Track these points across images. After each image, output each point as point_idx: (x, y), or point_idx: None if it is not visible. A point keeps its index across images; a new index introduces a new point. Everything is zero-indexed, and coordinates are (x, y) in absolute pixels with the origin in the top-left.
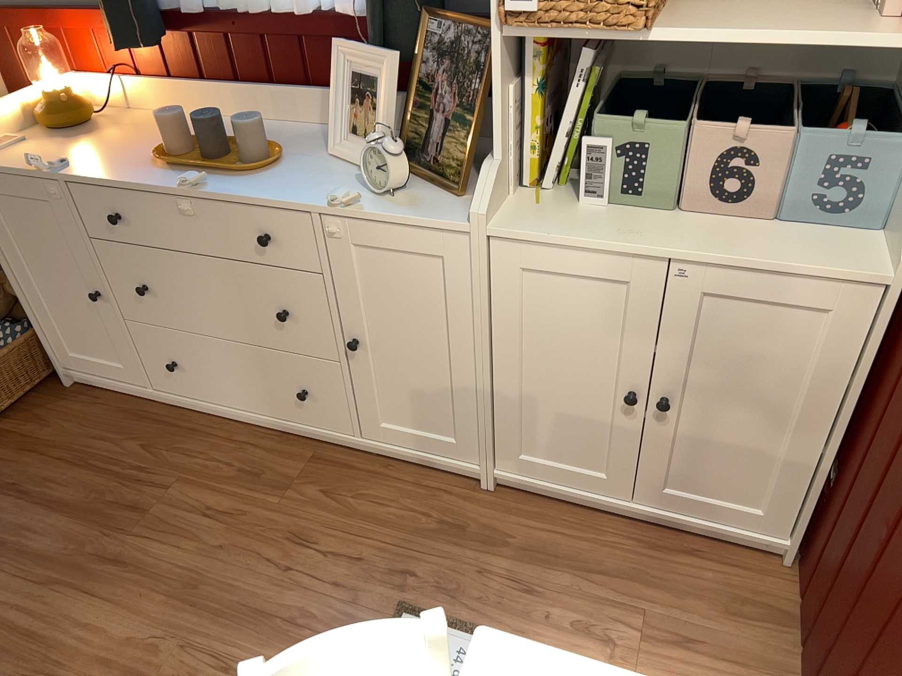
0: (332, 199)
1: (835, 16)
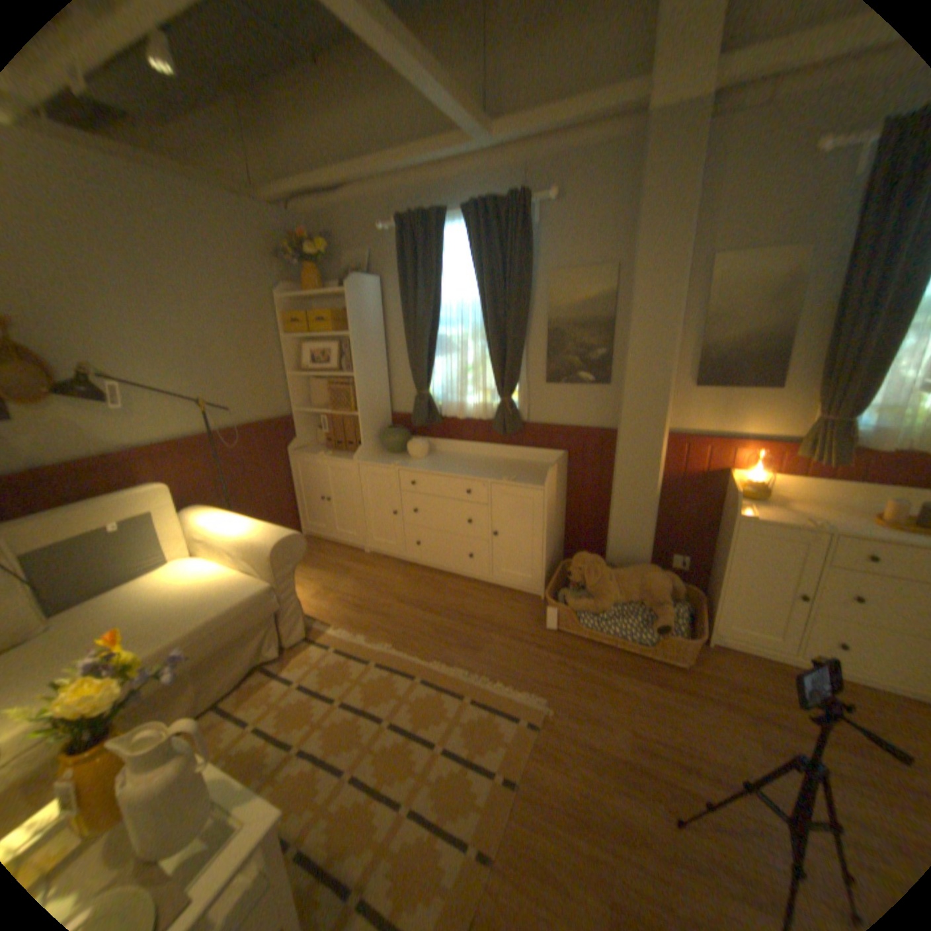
0: None
1: None
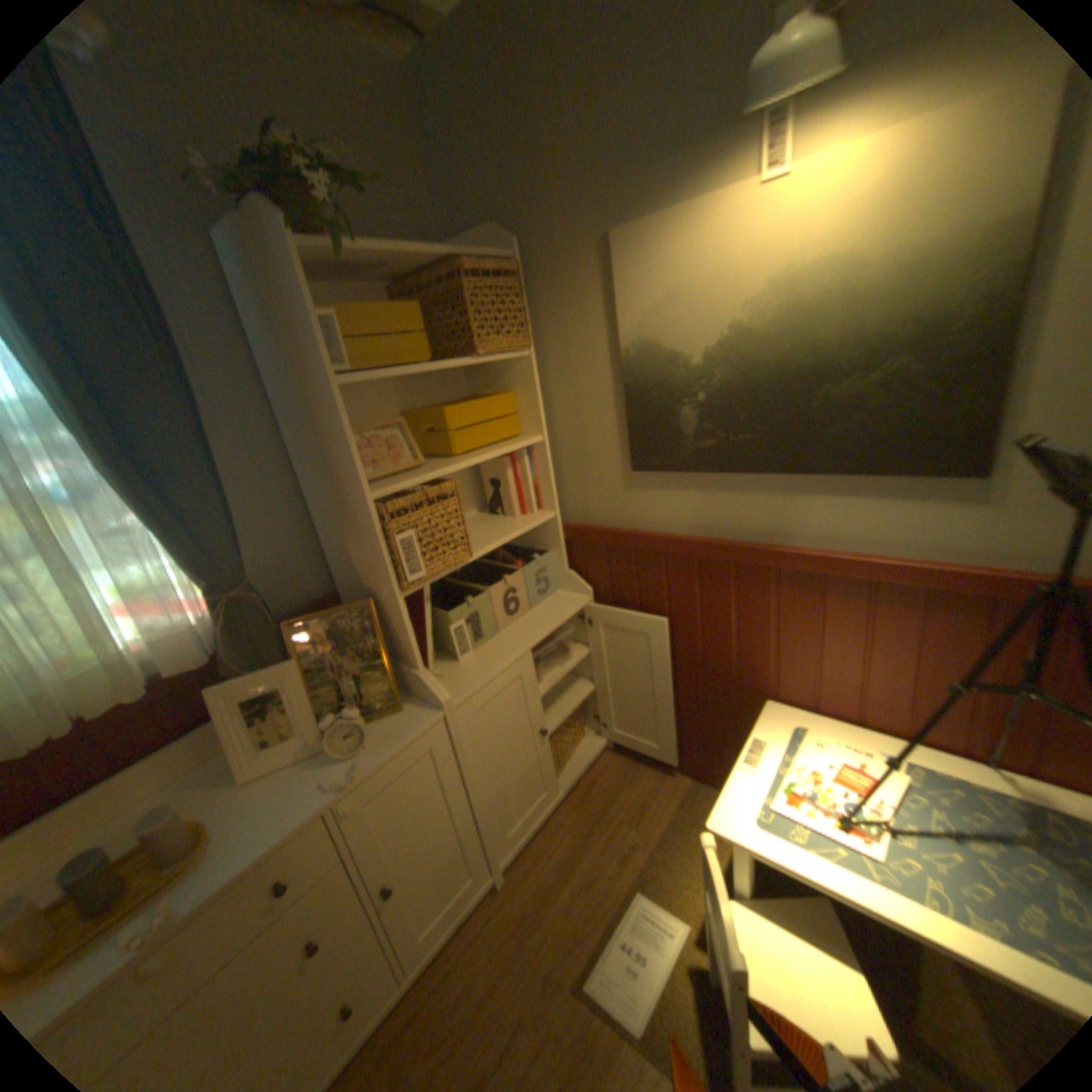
0: (323, 791)
1: (494, 521)
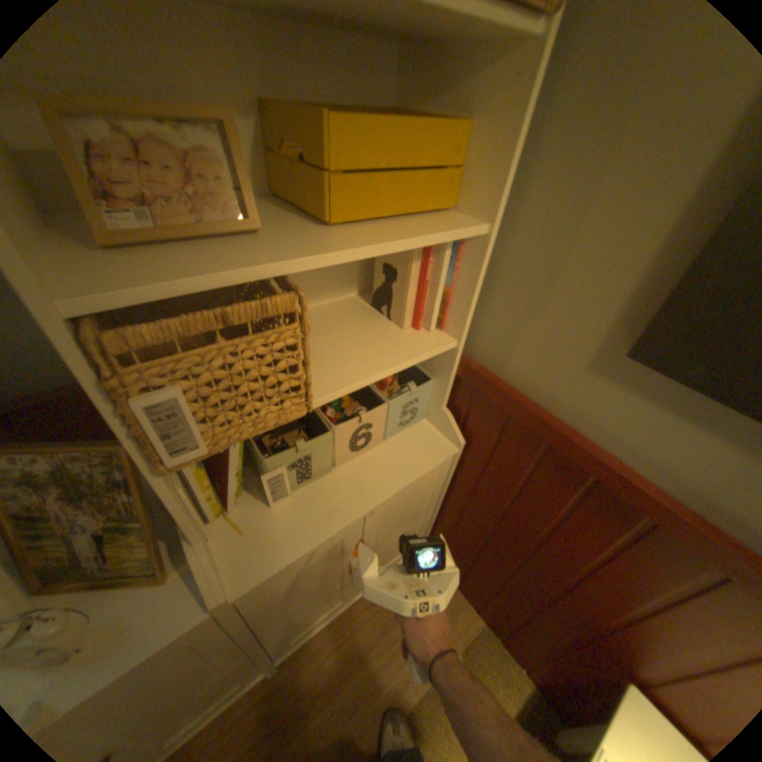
0: None
1: (373, 324)
